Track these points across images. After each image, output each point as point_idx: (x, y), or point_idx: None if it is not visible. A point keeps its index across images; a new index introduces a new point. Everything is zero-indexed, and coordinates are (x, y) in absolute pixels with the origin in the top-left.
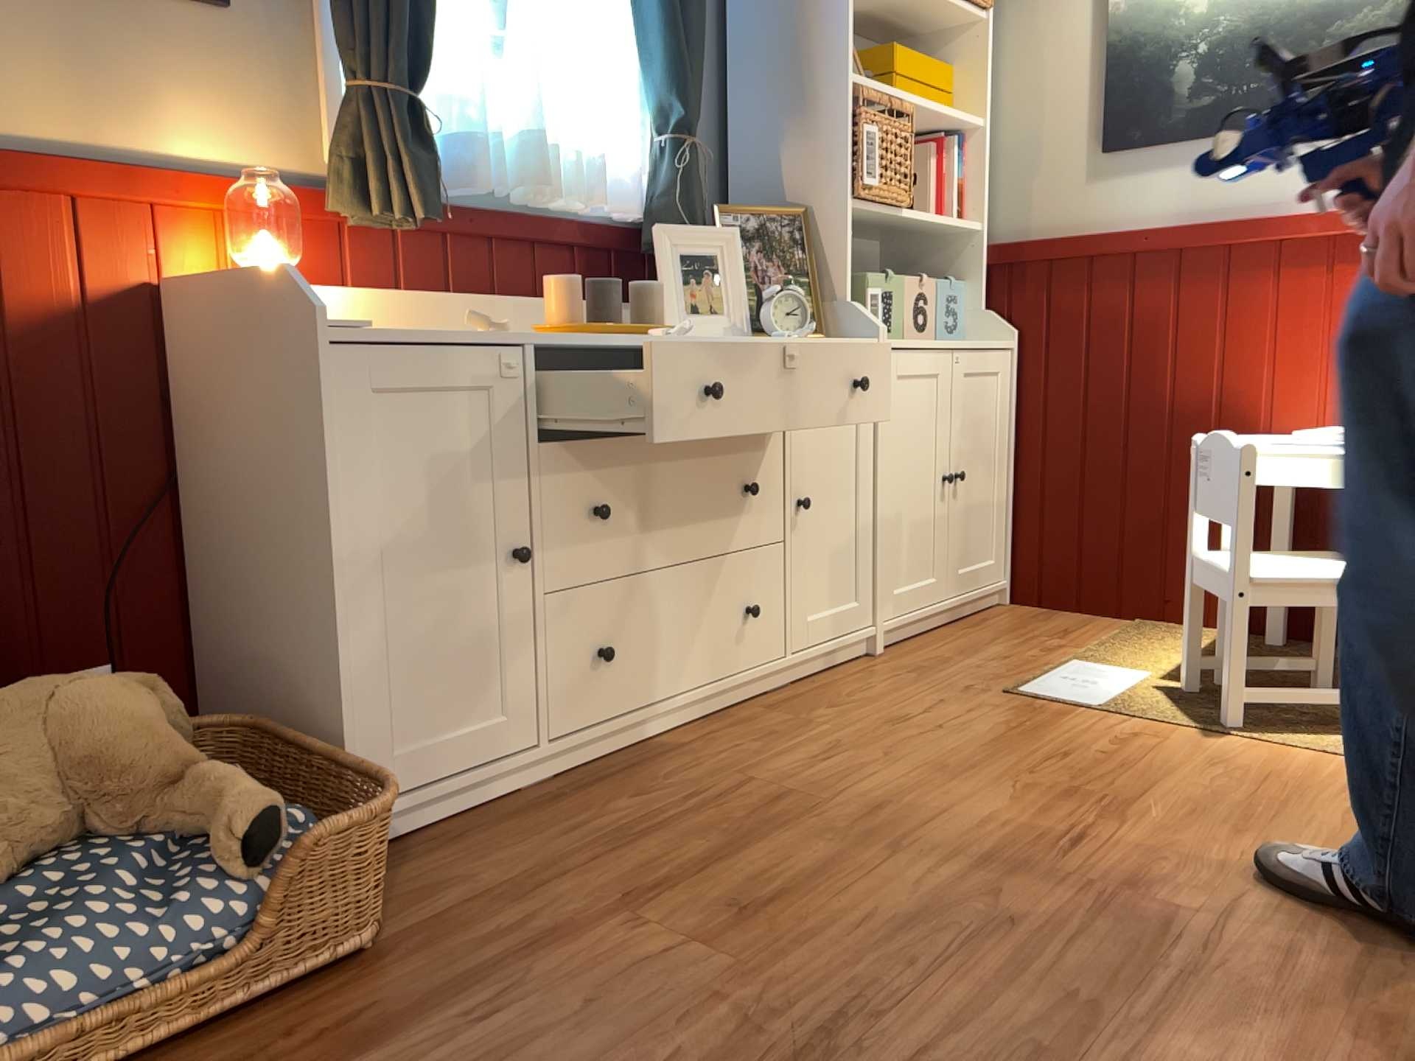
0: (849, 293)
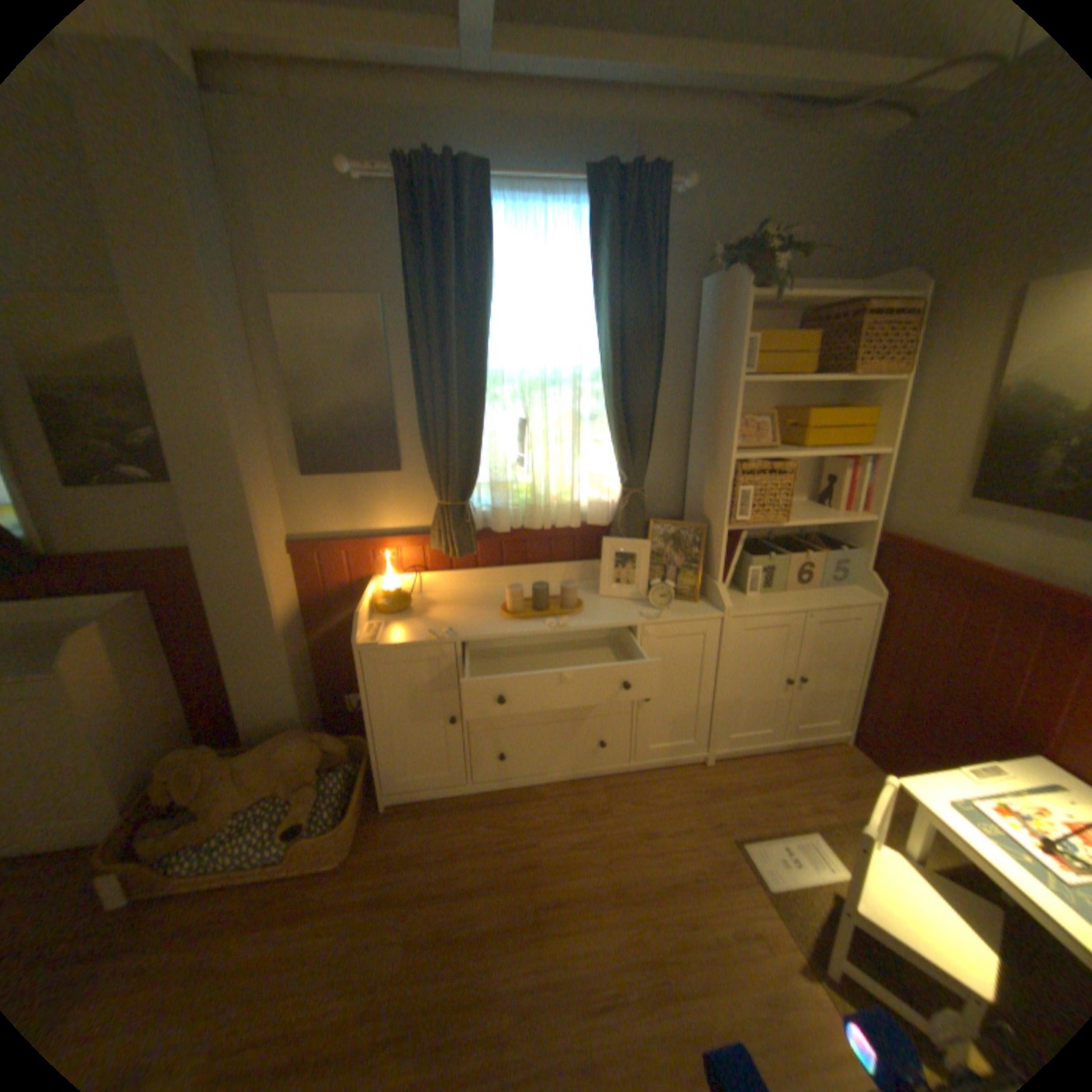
0: (724, 576)
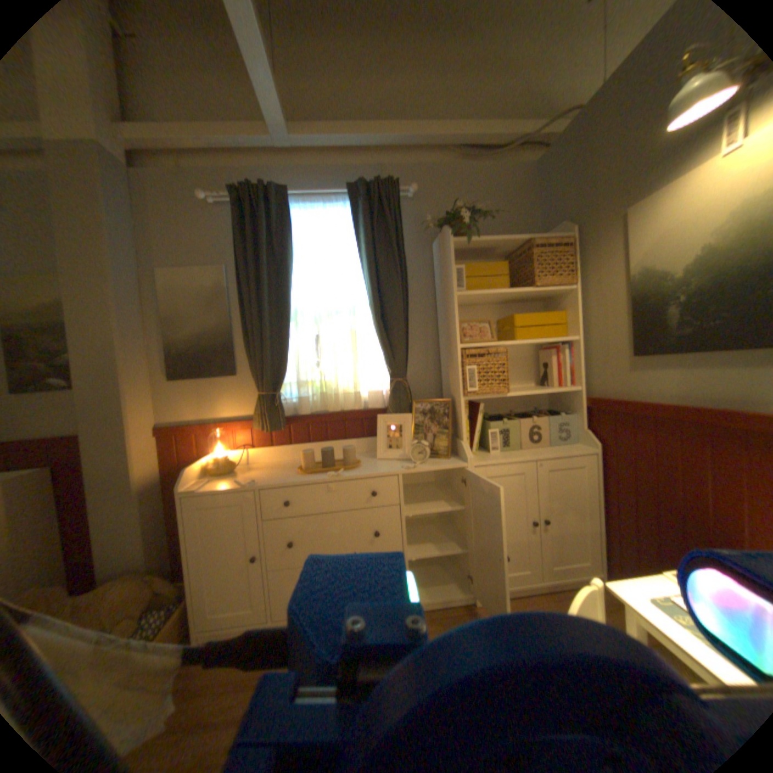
0: (469, 436)
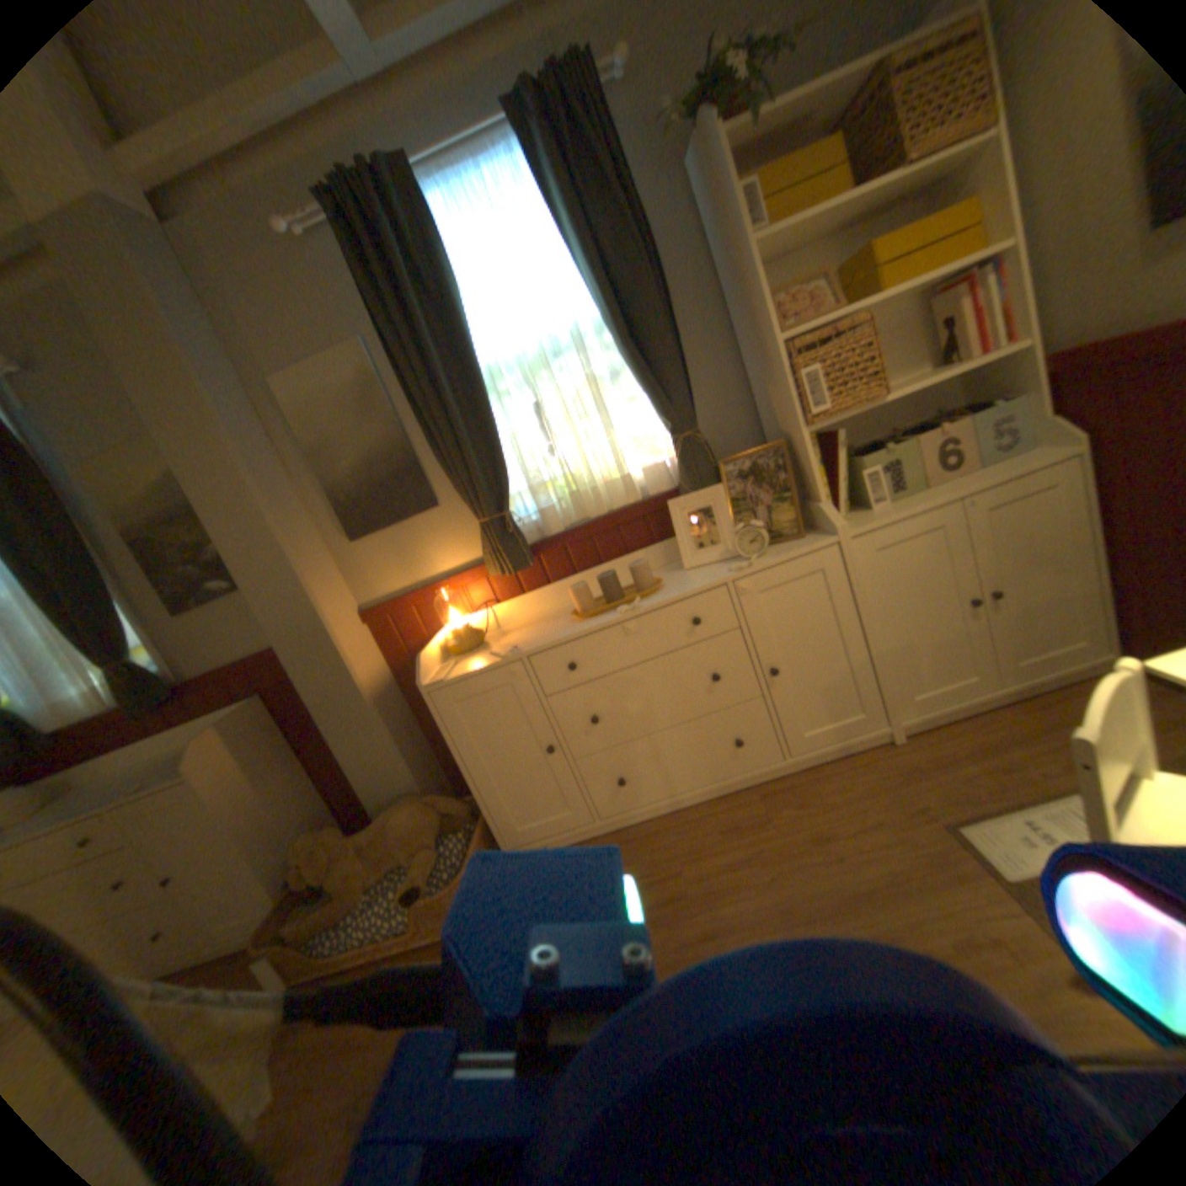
0: (830, 491)
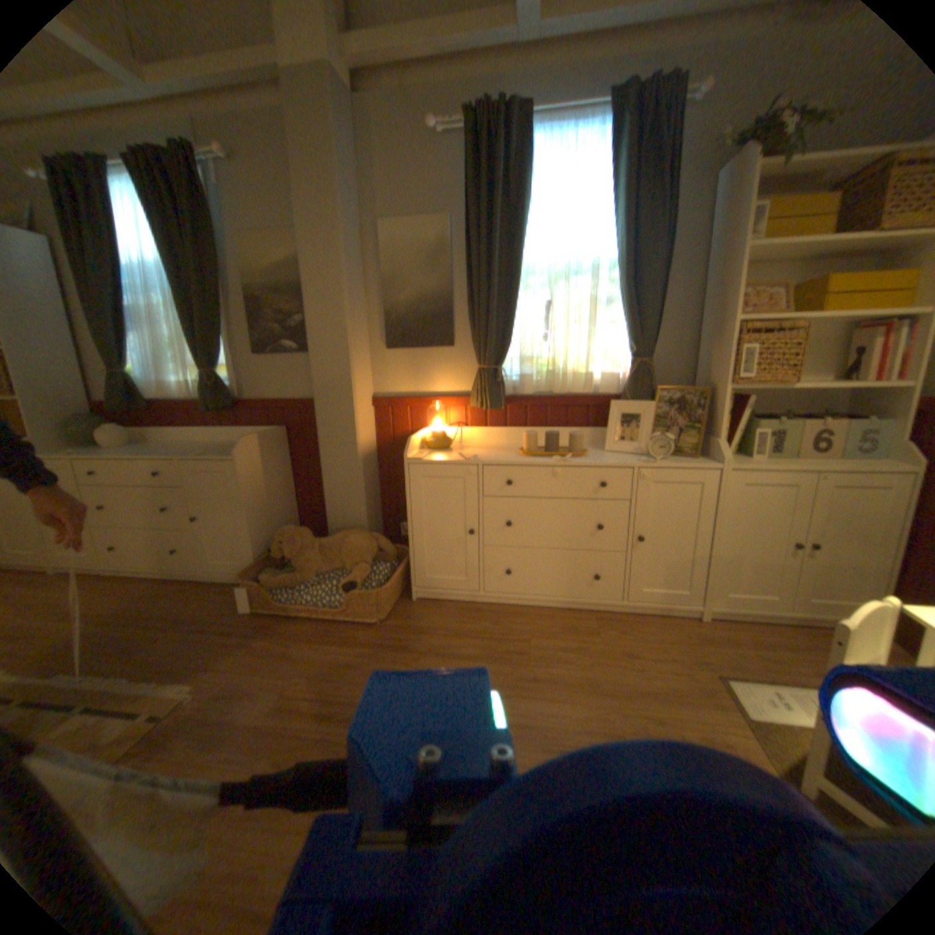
0: (728, 434)
